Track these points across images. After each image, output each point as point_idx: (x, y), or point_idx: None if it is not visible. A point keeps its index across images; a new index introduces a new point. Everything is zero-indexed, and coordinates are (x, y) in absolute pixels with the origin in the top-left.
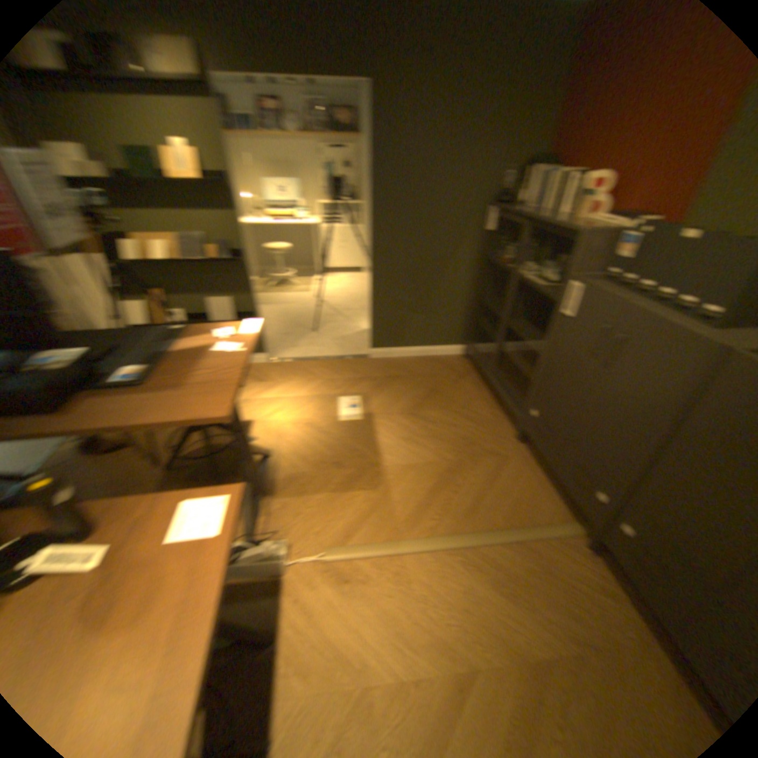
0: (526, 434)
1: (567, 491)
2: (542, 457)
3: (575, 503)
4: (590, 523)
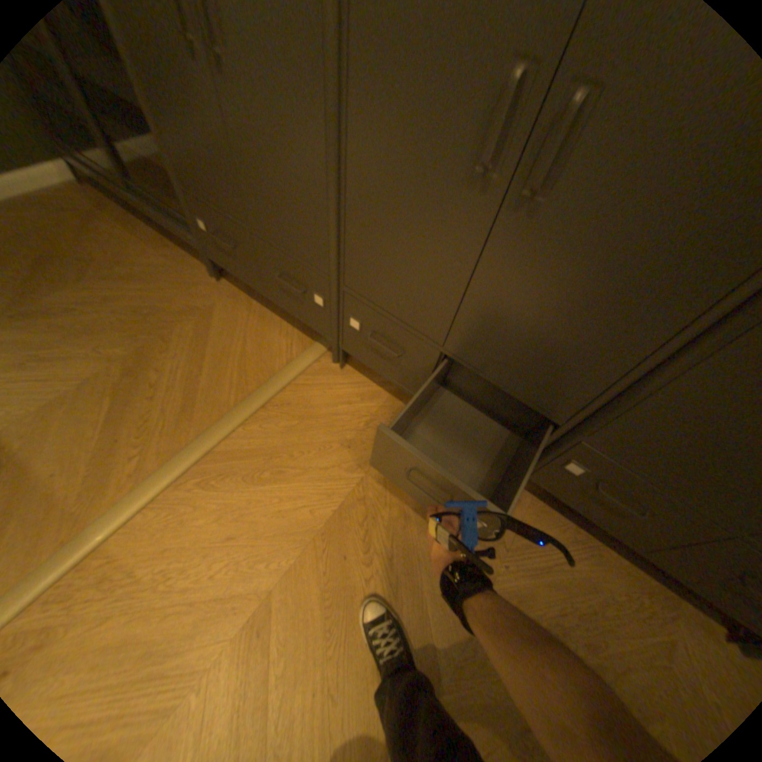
0: (216, 262)
1: (289, 312)
2: (247, 283)
3: (302, 320)
4: (323, 335)
